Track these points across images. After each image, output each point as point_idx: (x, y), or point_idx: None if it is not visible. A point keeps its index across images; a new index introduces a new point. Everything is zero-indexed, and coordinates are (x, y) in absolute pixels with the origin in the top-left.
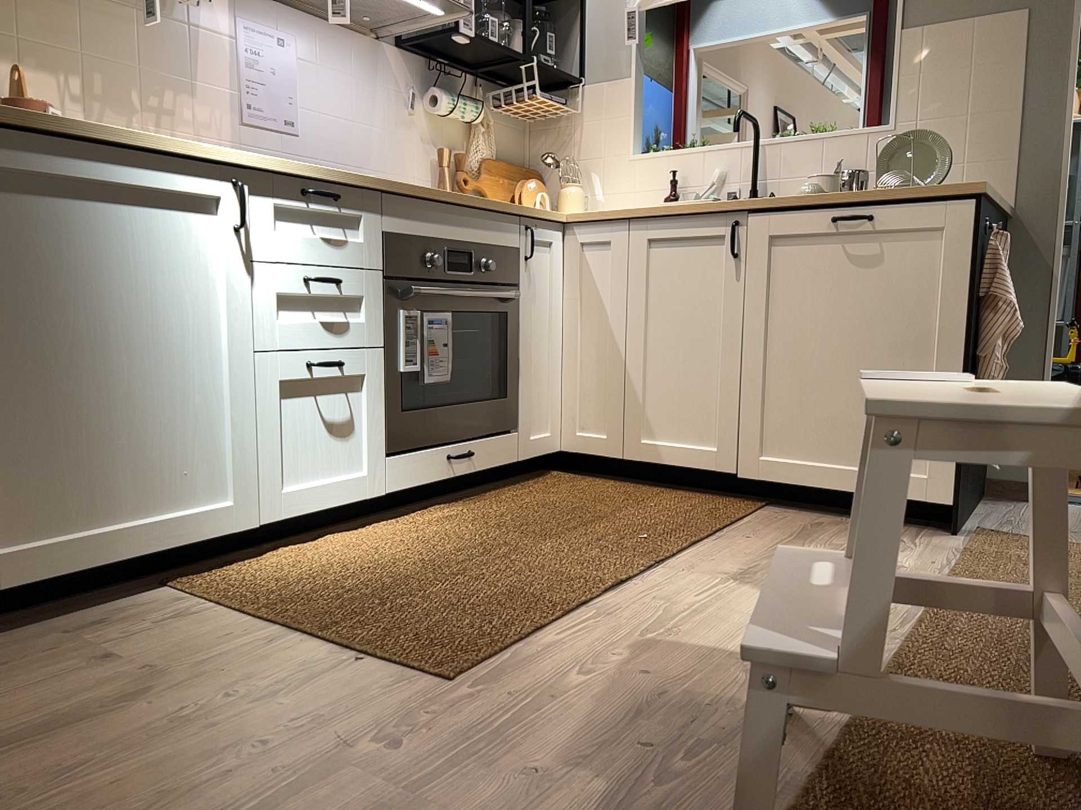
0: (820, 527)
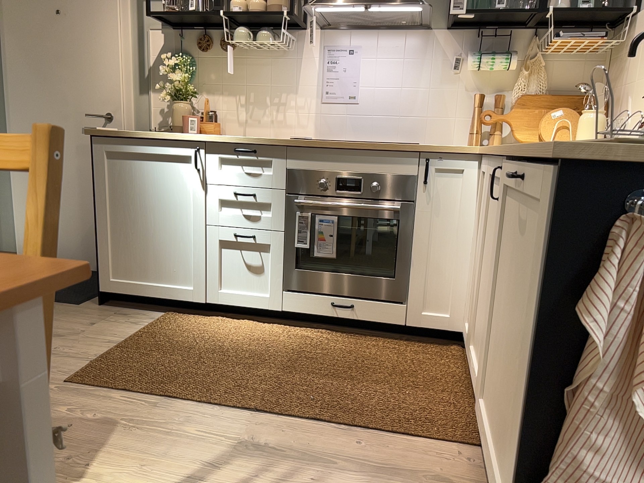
0: None
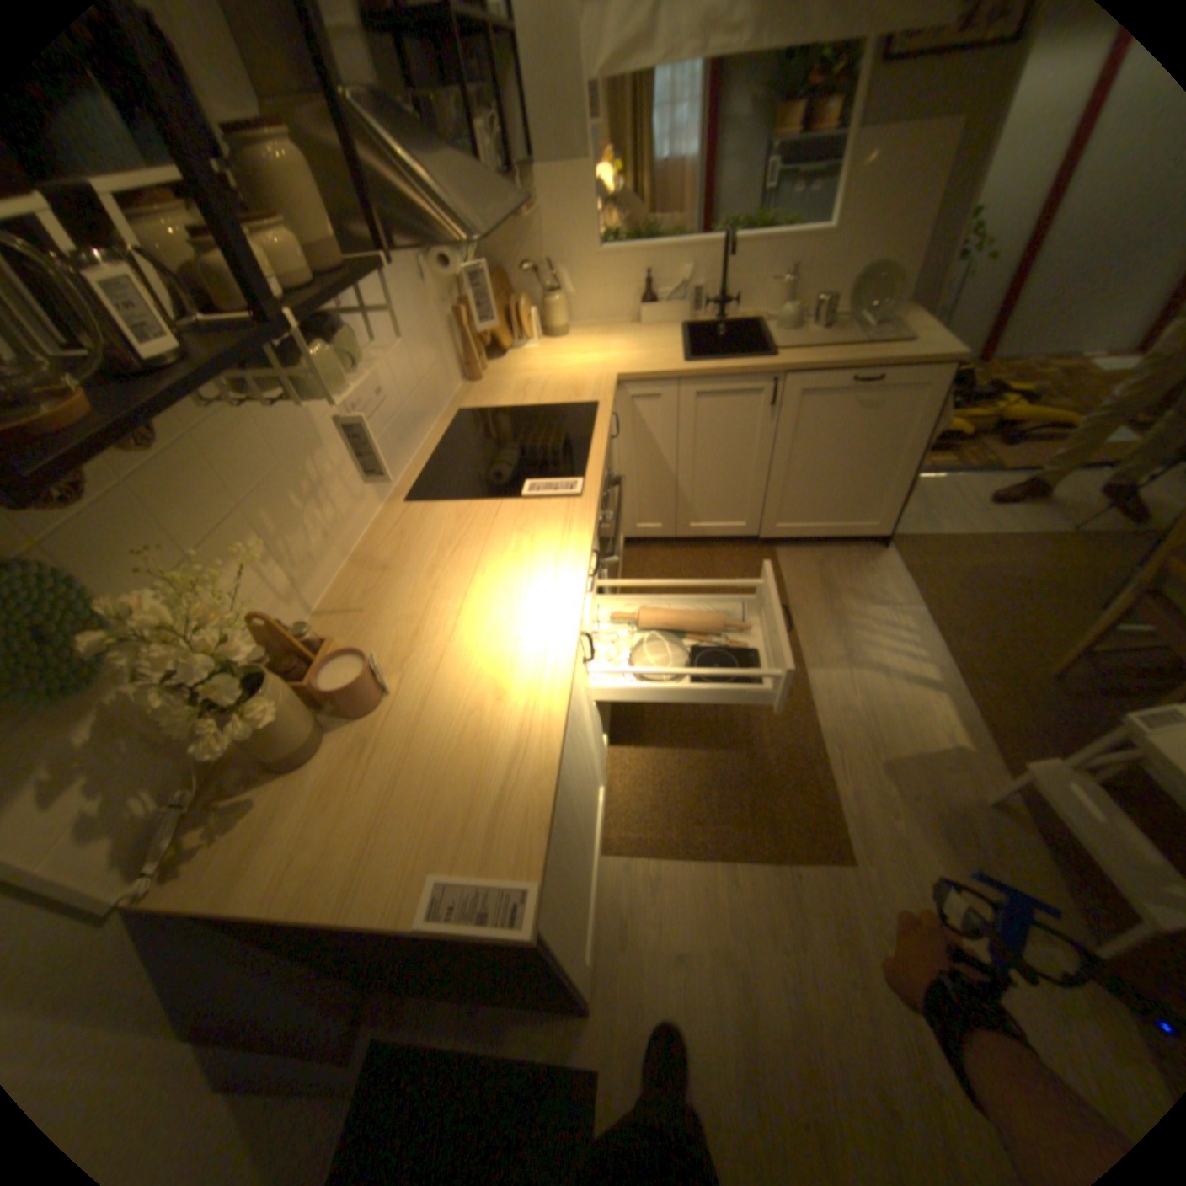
0: (827, 568)
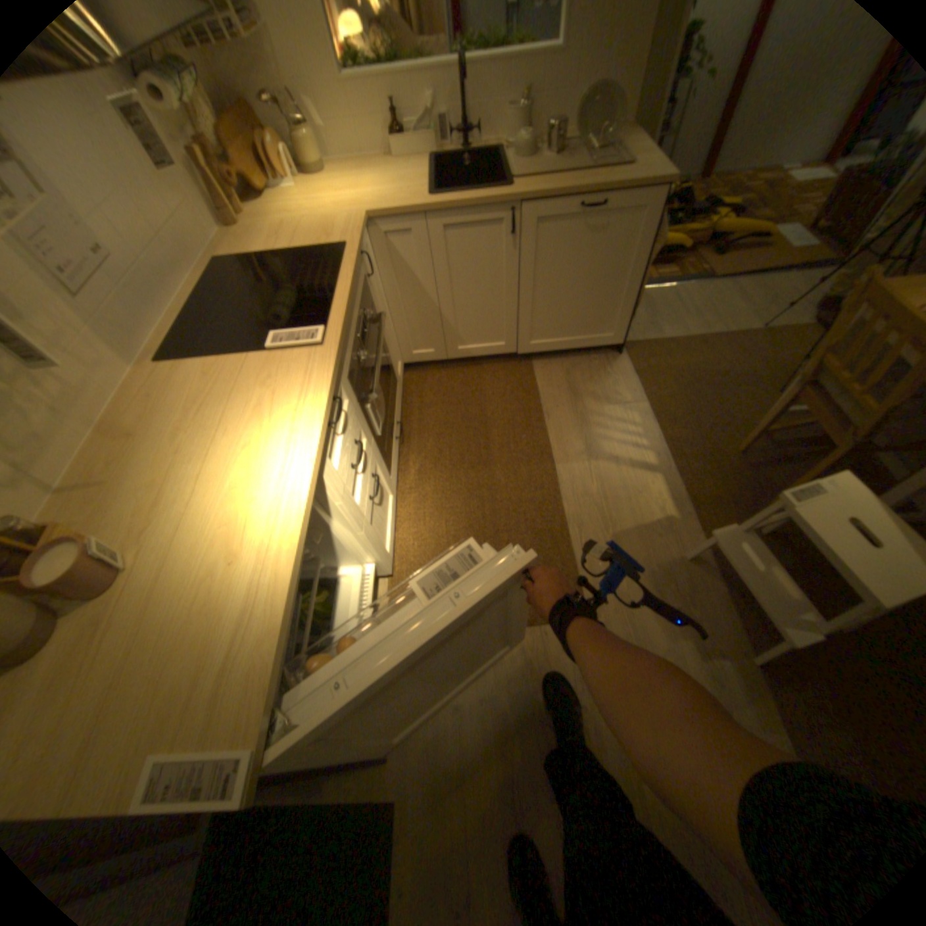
0: (572, 376)
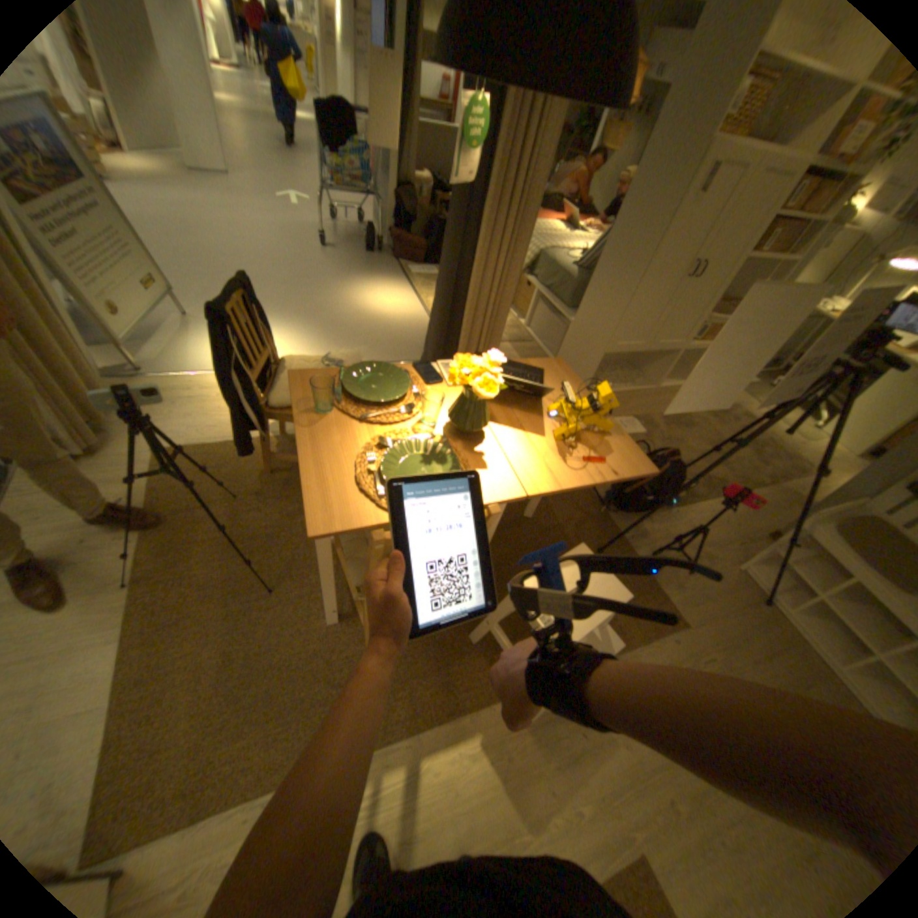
0: None
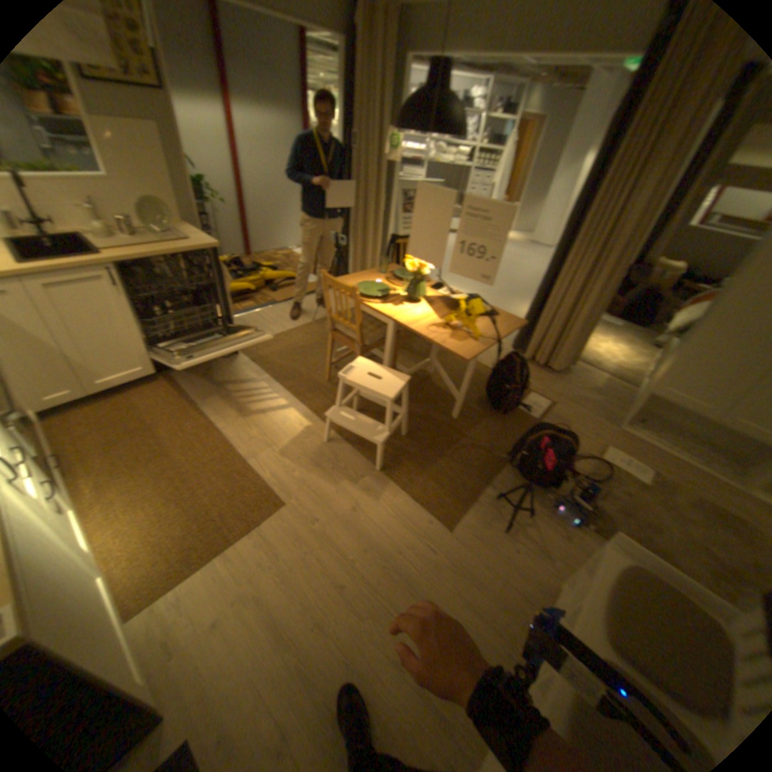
0: (208, 375)
